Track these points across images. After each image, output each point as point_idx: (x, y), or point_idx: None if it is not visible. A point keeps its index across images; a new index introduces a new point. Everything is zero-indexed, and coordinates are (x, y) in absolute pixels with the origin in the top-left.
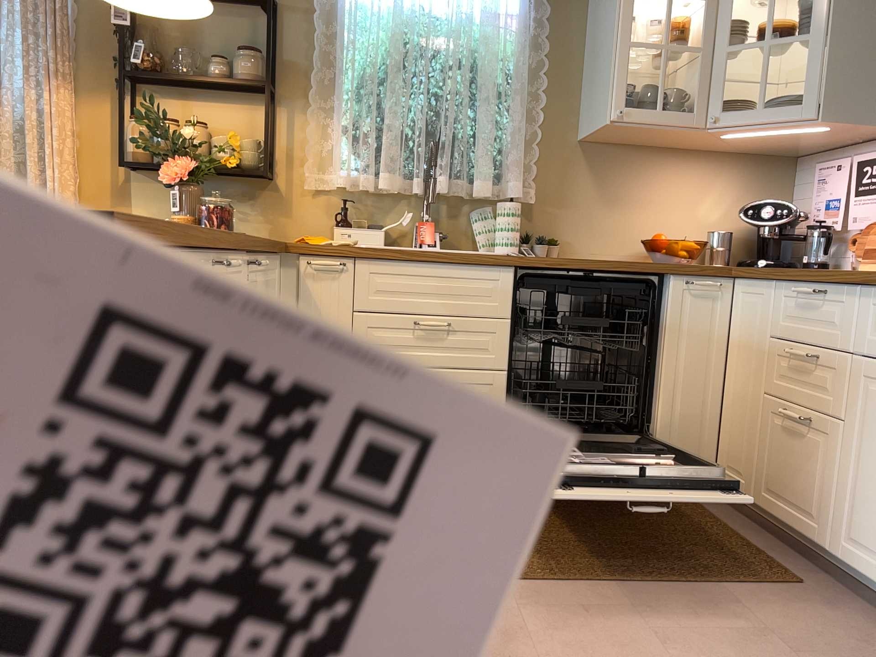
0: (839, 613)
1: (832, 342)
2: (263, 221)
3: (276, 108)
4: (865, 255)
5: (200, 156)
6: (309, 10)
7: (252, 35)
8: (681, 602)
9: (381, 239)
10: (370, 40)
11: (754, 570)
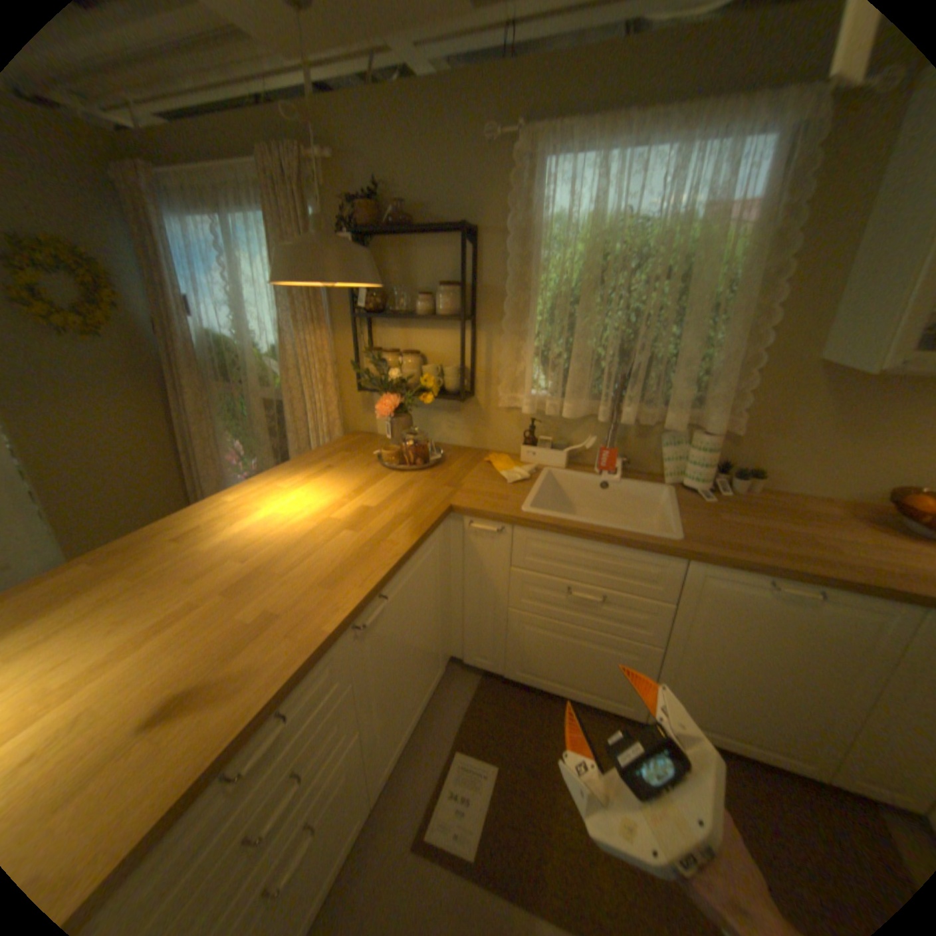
0: None
1: None
2: (465, 430)
3: (474, 331)
4: None
5: (403, 392)
6: (505, 227)
7: (453, 262)
8: None
9: (562, 460)
10: (563, 258)
11: None
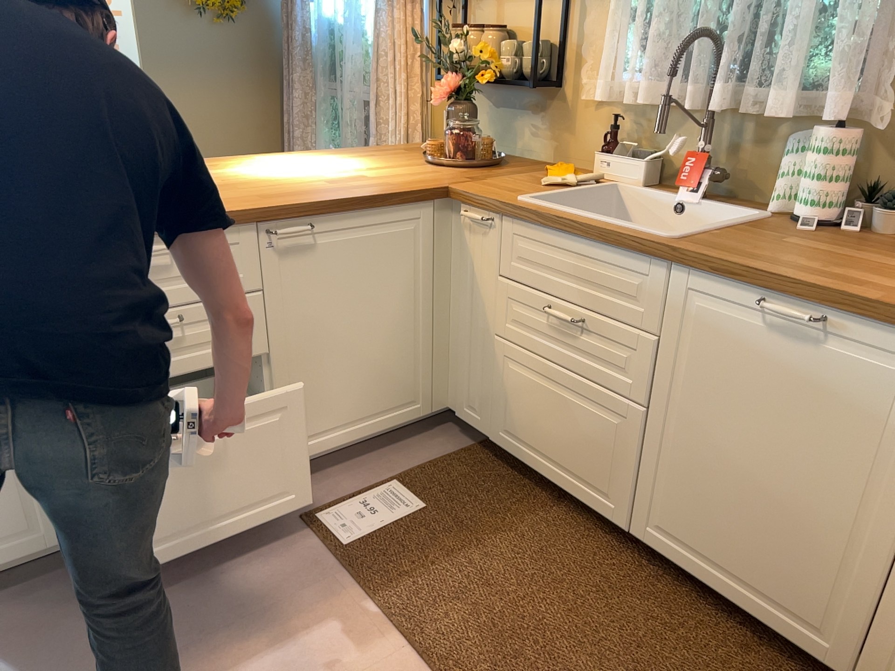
0: None
1: None
2: (547, 138)
3: None
4: None
5: (463, 72)
6: None
7: None
8: None
9: (639, 174)
10: None
11: None
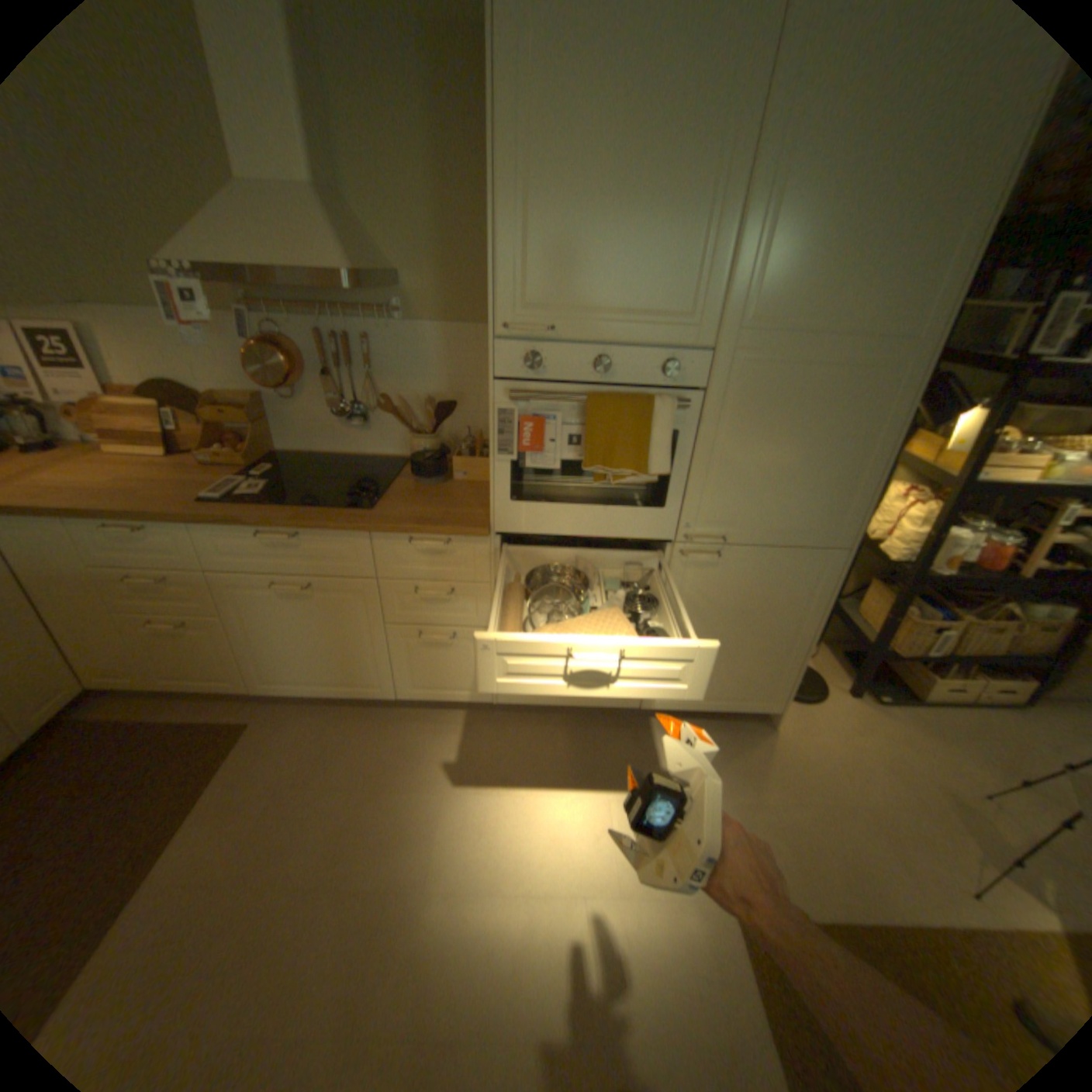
0: (283, 727)
1: (173, 566)
2: None
3: None
4: (99, 436)
5: None
6: None
7: None
8: (204, 833)
9: None
10: None
11: (209, 747)
